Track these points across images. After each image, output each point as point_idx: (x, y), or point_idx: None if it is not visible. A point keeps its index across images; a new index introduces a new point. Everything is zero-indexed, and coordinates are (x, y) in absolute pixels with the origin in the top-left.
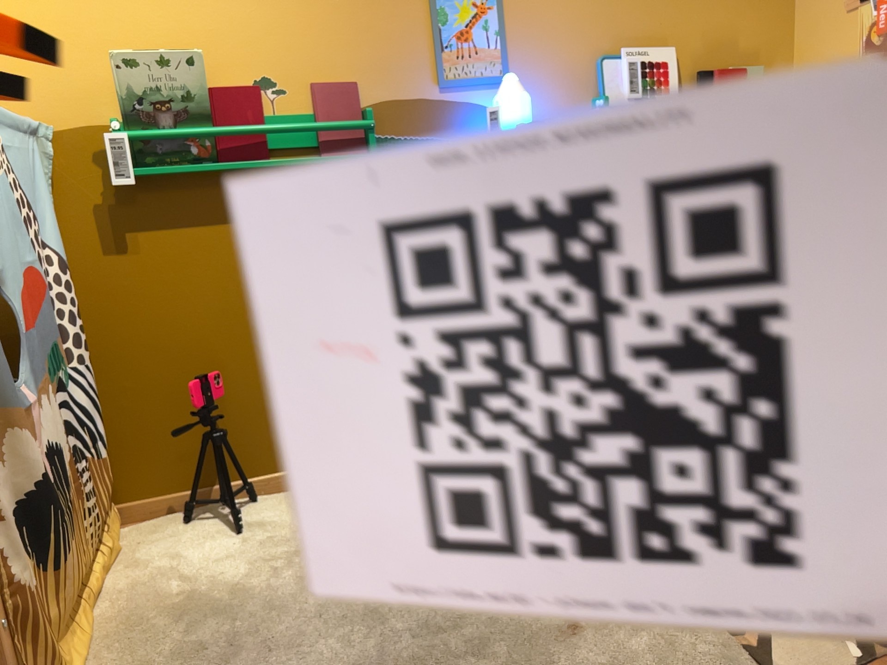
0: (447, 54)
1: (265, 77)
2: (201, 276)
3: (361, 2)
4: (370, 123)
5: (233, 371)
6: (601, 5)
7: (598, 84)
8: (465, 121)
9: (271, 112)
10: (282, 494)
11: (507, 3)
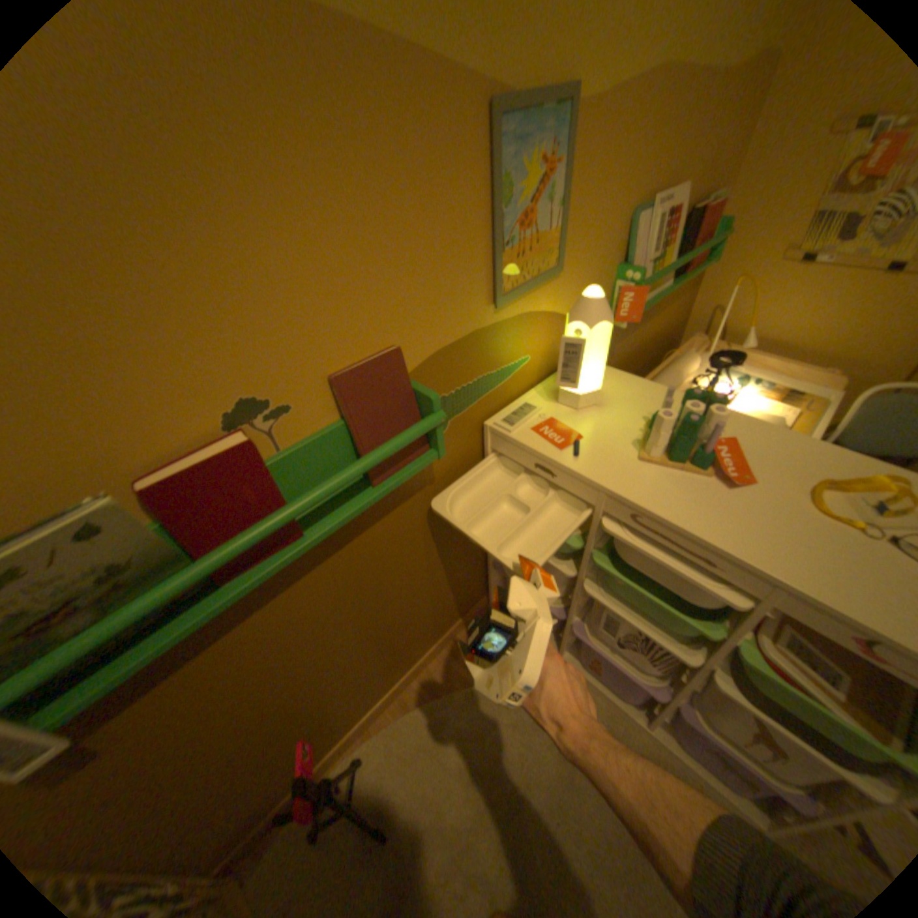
0: (507, 254)
1: (242, 397)
2: (236, 681)
3: (391, 184)
4: (442, 418)
5: (306, 706)
6: (655, 127)
7: (627, 243)
8: (516, 339)
9: (274, 451)
10: (378, 735)
11: (577, 143)
